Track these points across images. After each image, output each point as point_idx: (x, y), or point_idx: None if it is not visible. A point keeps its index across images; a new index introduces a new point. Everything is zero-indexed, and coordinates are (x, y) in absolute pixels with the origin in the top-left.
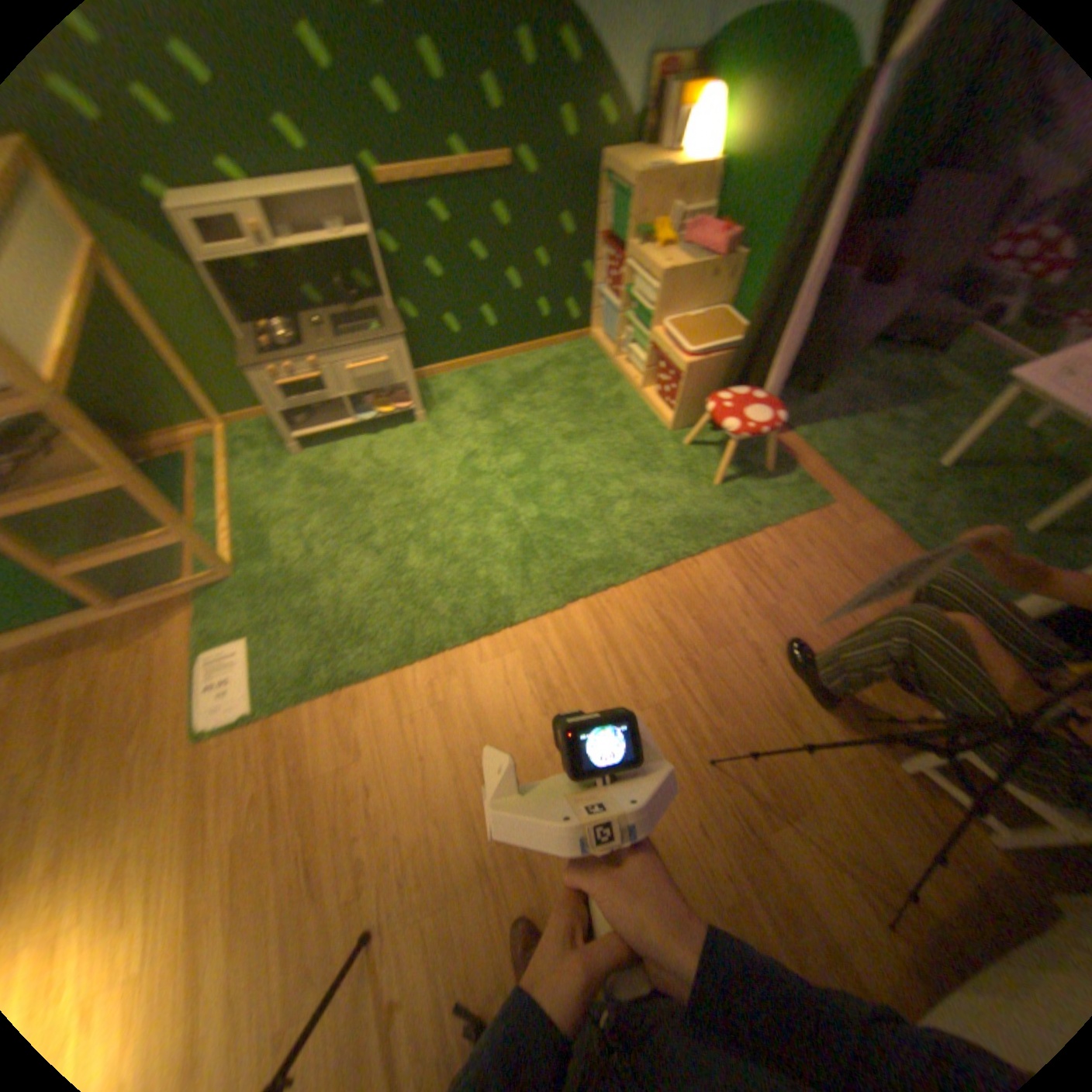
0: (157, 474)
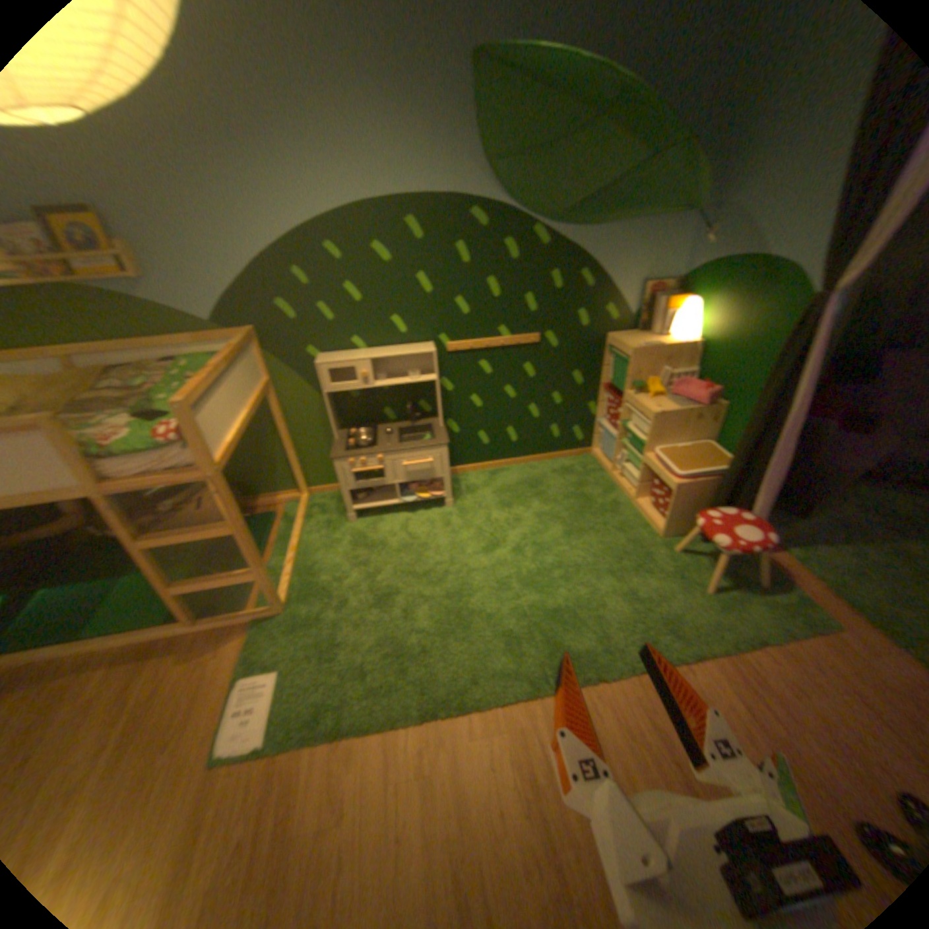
0: (257, 524)
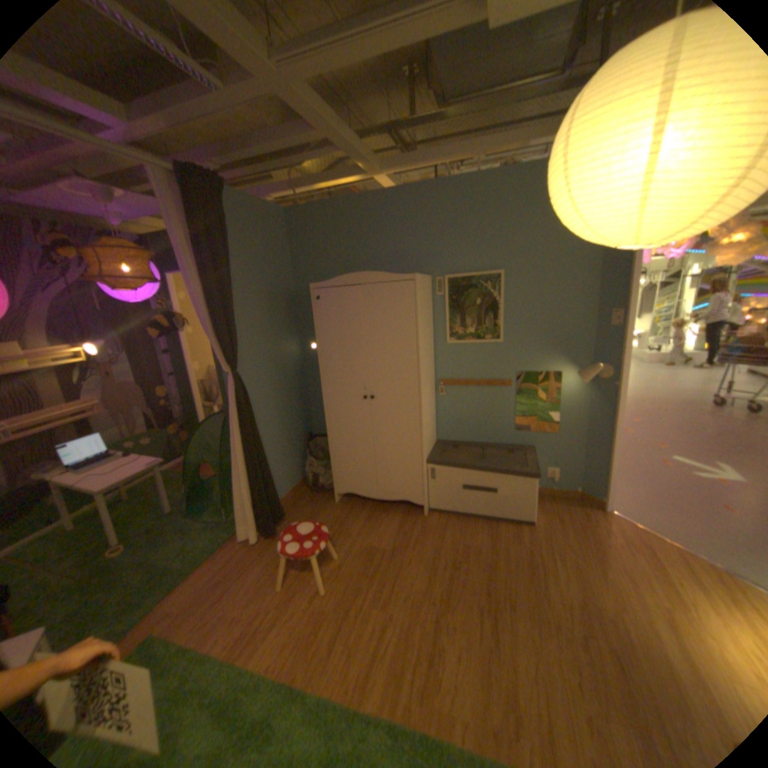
0: None
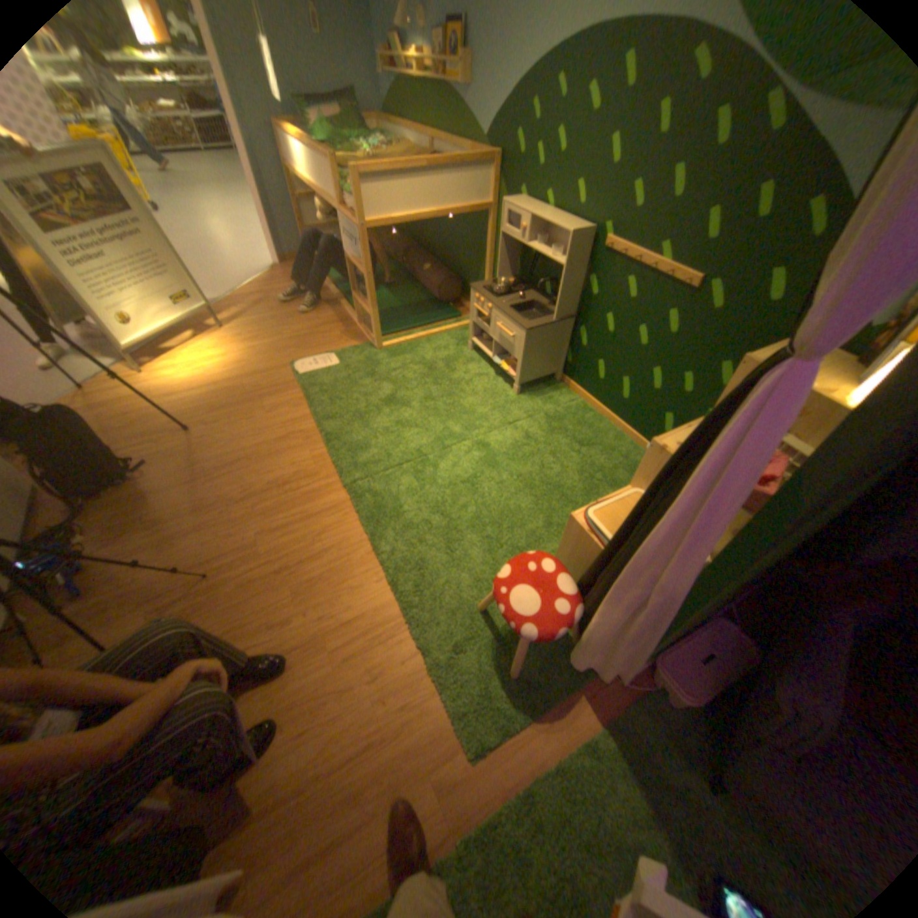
0: (445, 313)
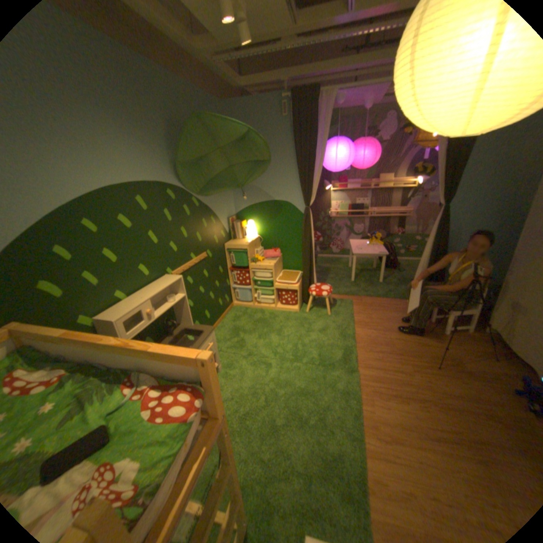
0: None
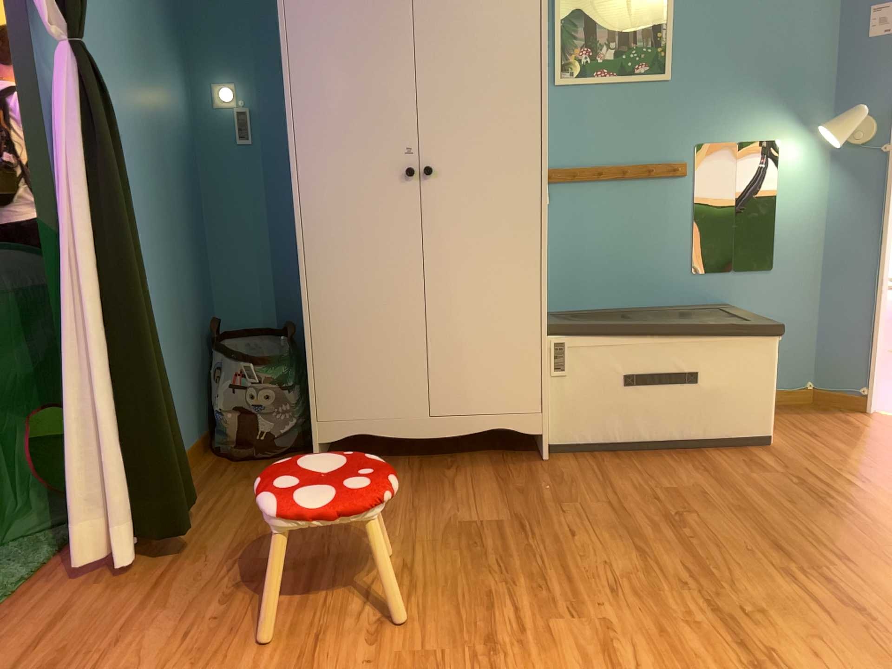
0: None
